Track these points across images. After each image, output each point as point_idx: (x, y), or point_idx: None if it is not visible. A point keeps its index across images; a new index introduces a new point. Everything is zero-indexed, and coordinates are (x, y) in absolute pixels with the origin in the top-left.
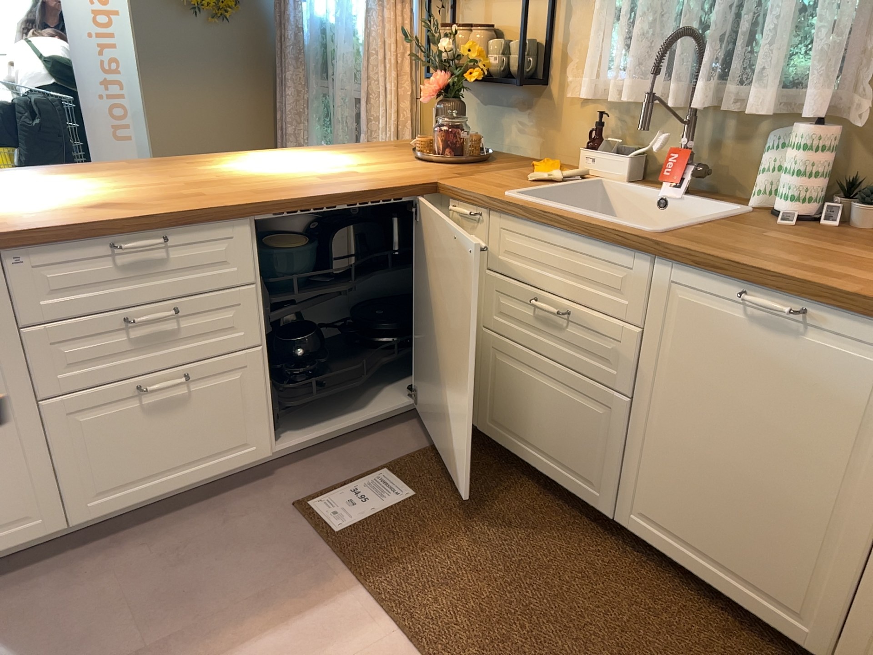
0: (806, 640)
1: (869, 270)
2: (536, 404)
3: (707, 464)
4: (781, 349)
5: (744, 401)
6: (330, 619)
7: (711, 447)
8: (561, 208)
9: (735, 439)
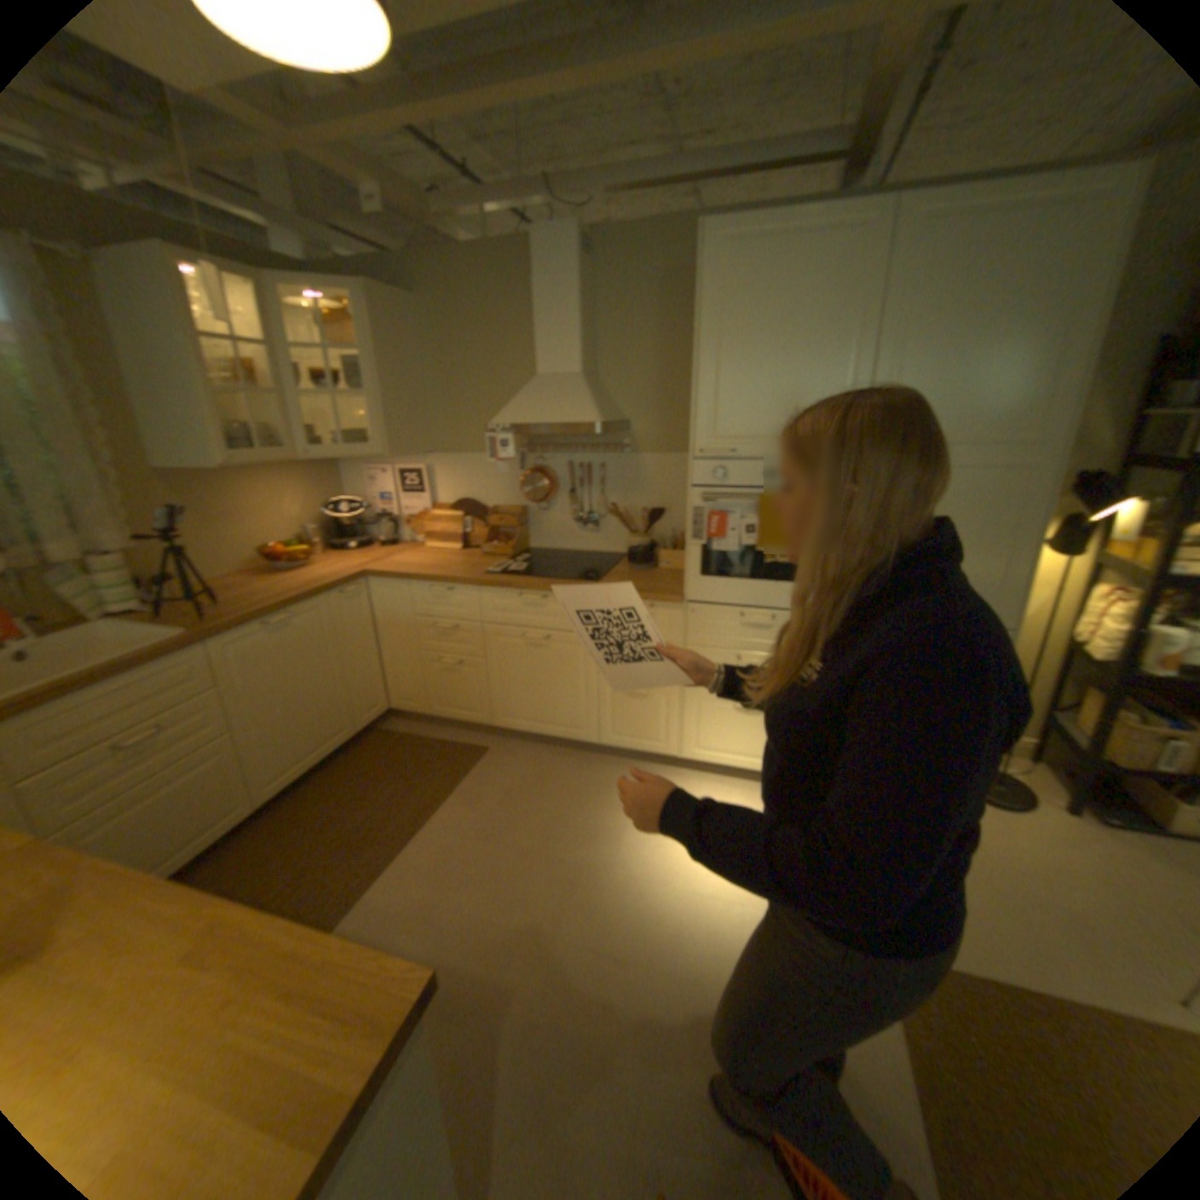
0: (350, 735)
1: (264, 594)
2: (160, 824)
3: (288, 716)
4: (290, 635)
5: (287, 671)
6: (373, 929)
7: (285, 706)
8: (91, 669)
9: (292, 691)
